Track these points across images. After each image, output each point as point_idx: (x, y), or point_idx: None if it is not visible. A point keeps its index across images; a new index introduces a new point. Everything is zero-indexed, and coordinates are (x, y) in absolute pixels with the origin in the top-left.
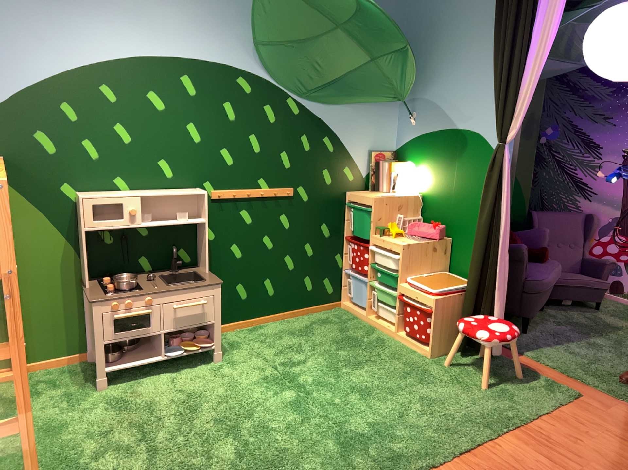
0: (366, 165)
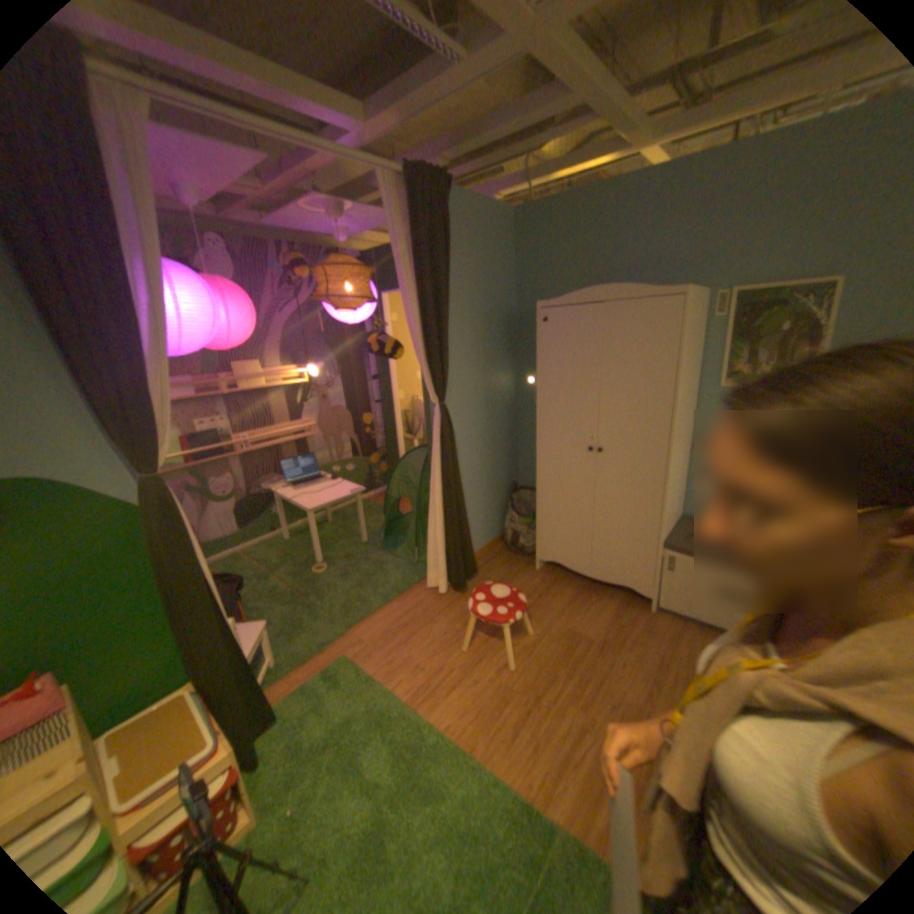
0: None
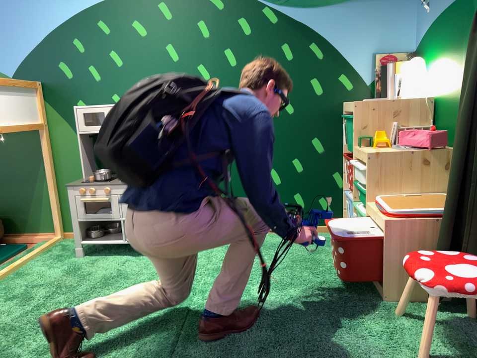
0: (368, 69)
